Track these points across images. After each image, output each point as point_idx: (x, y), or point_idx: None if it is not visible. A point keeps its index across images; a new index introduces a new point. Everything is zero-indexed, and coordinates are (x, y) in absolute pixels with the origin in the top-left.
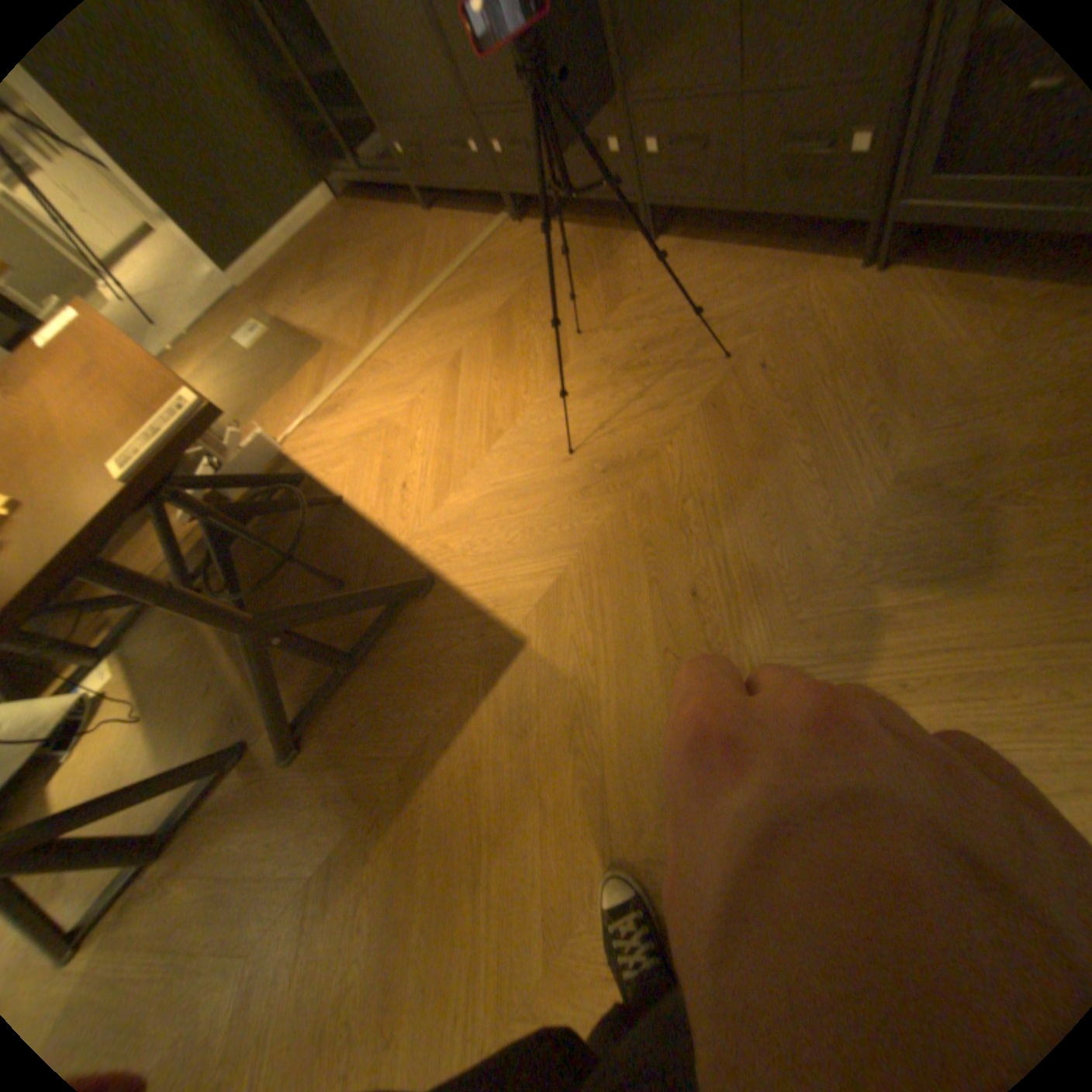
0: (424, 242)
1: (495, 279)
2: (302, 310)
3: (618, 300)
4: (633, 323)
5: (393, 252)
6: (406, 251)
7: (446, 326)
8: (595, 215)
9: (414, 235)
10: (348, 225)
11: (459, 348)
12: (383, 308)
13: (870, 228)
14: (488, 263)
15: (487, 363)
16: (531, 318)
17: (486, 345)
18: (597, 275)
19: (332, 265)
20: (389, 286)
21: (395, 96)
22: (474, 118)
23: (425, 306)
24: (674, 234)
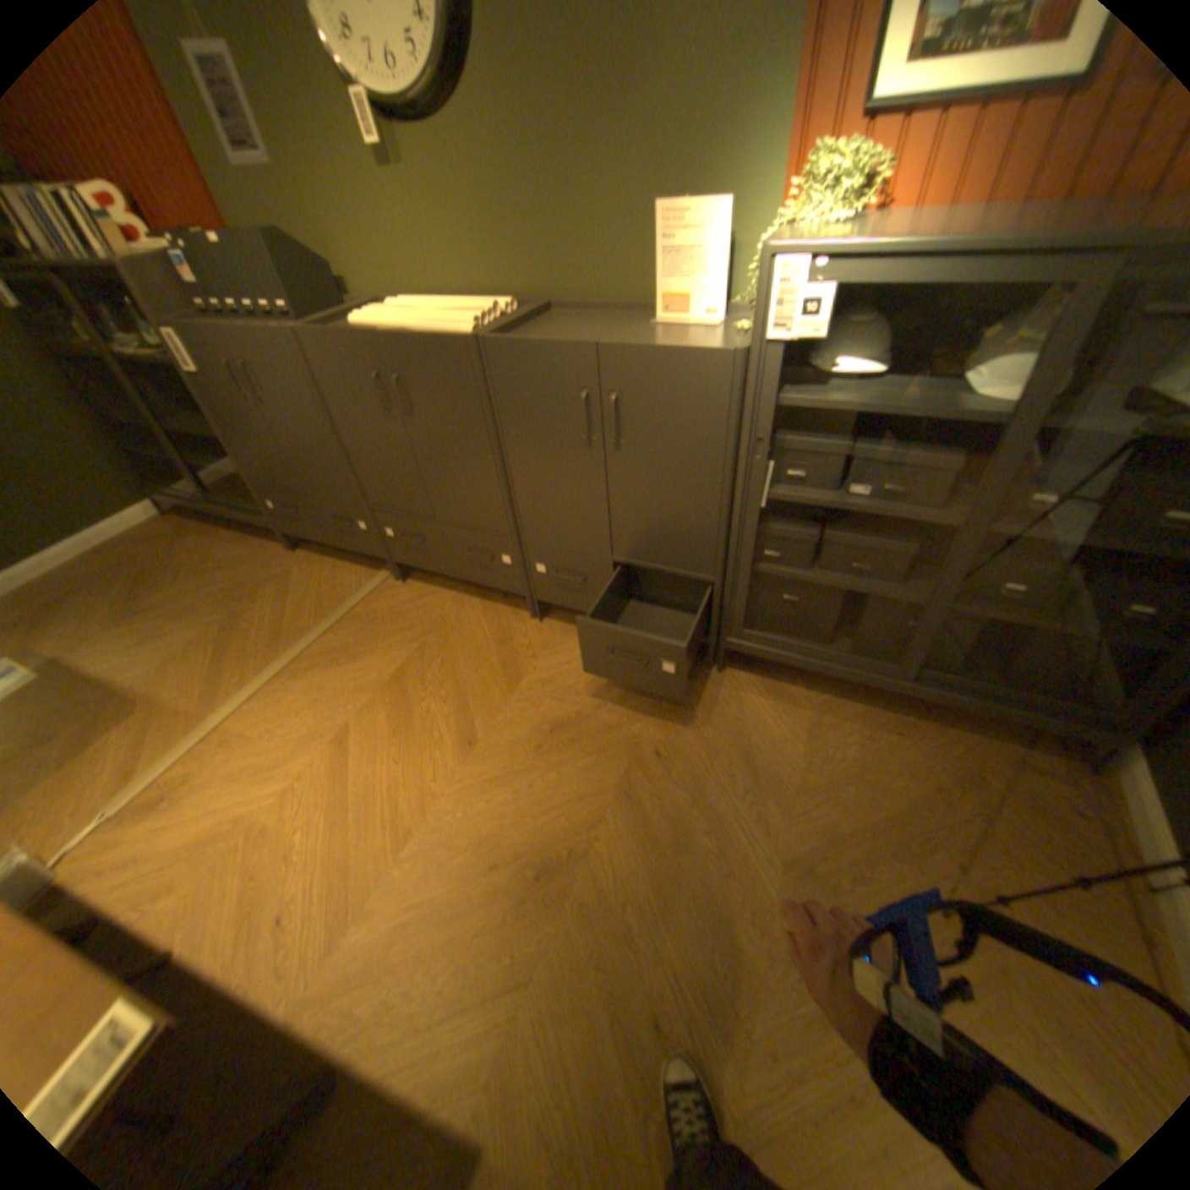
0: (289, 588)
1: (381, 642)
2: (102, 654)
3: (516, 679)
4: (535, 705)
5: (247, 594)
6: (266, 596)
7: (325, 692)
8: (480, 589)
9: (276, 578)
10: (182, 552)
11: (344, 722)
12: (235, 662)
13: (707, 649)
14: (372, 623)
15: (382, 742)
16: (428, 691)
17: (378, 719)
18: (491, 650)
19: (155, 598)
20: (243, 635)
21: (280, 476)
22: (368, 511)
23: (295, 665)
24: (555, 619)
